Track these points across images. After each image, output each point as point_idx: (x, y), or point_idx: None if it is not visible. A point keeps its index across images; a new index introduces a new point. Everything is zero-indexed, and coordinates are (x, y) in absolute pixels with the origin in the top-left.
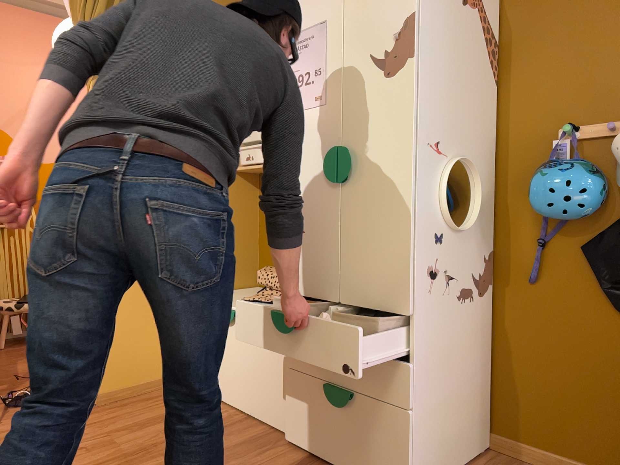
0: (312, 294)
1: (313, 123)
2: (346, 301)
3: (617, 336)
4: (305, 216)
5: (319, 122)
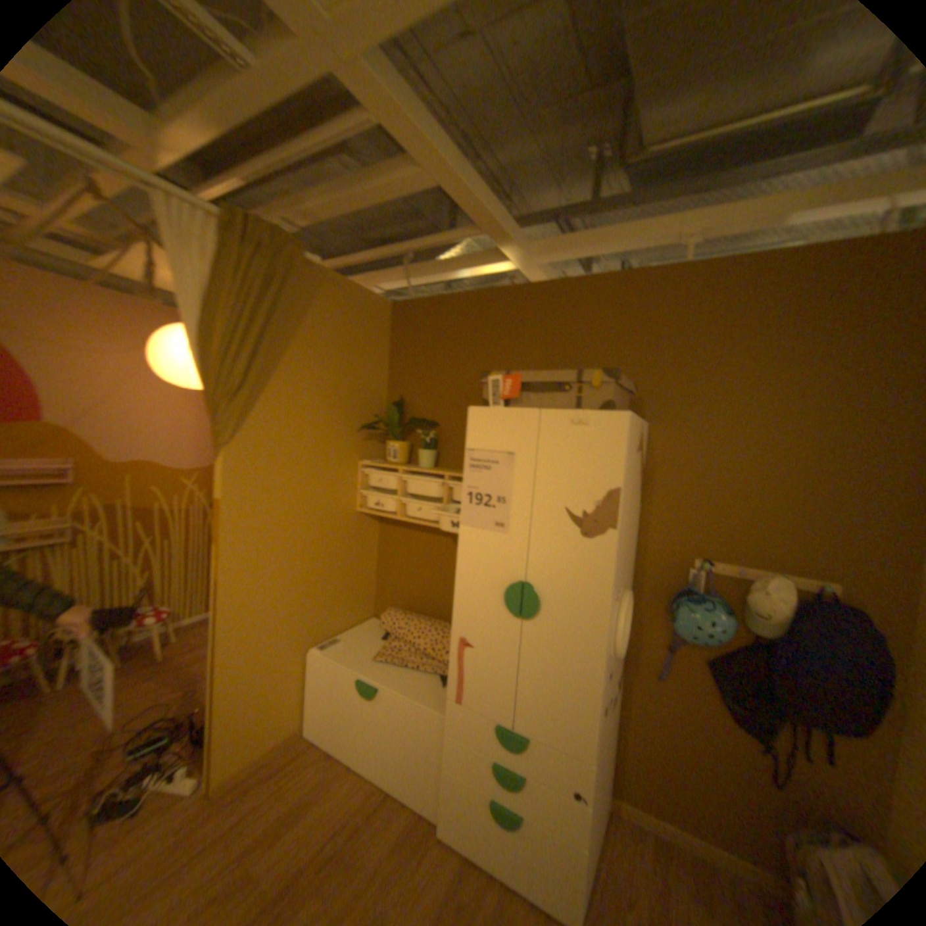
0: (479, 710)
1: (491, 547)
2: (520, 730)
3: (731, 740)
4: (475, 633)
5: (498, 548)
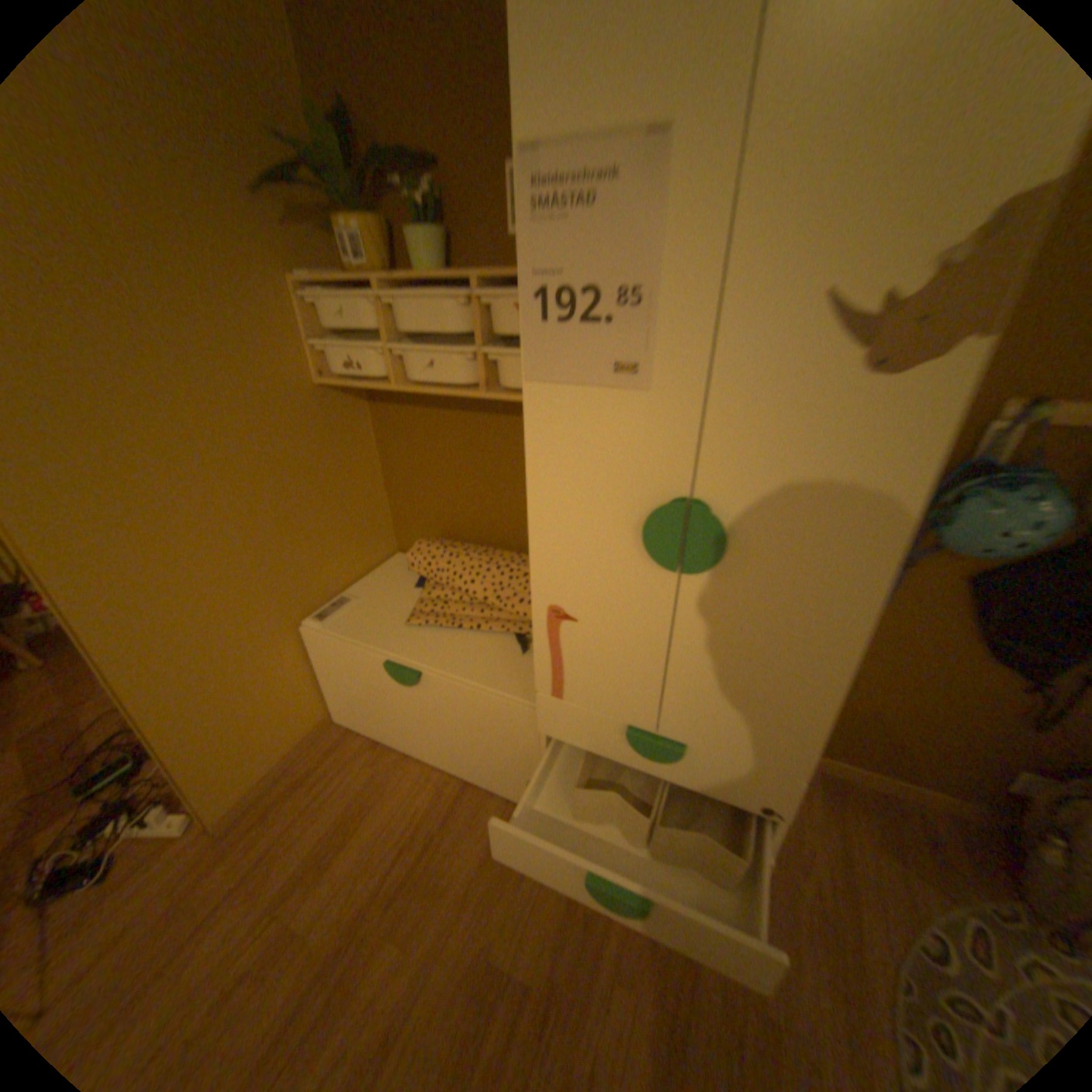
0: (595, 707)
1: (607, 426)
2: (672, 734)
3: (974, 676)
4: (580, 597)
5: (626, 428)
